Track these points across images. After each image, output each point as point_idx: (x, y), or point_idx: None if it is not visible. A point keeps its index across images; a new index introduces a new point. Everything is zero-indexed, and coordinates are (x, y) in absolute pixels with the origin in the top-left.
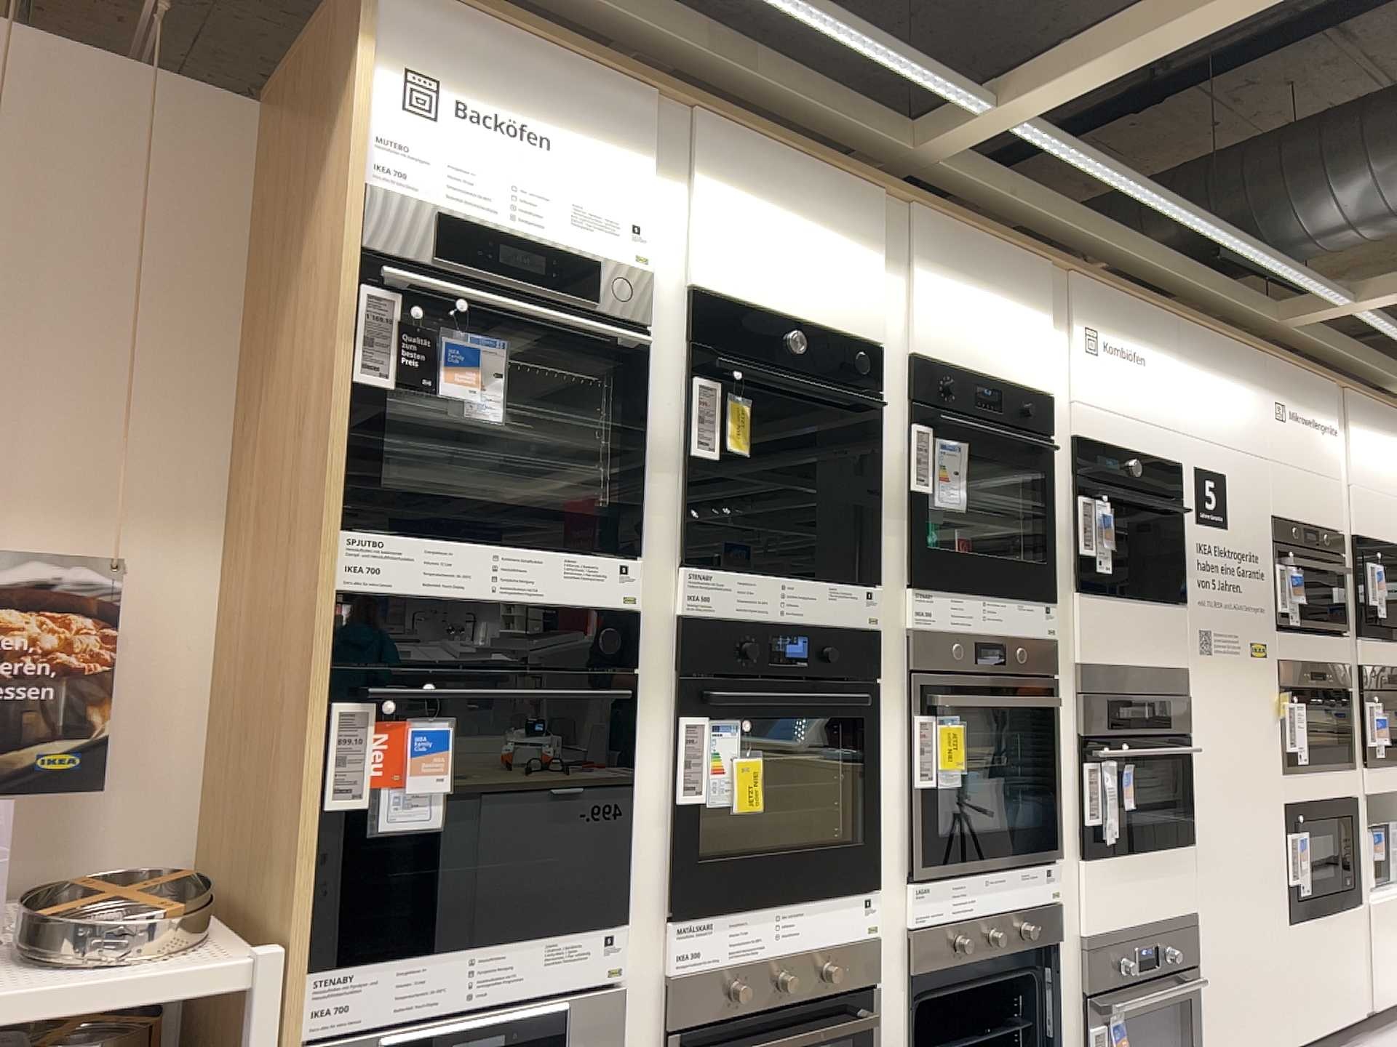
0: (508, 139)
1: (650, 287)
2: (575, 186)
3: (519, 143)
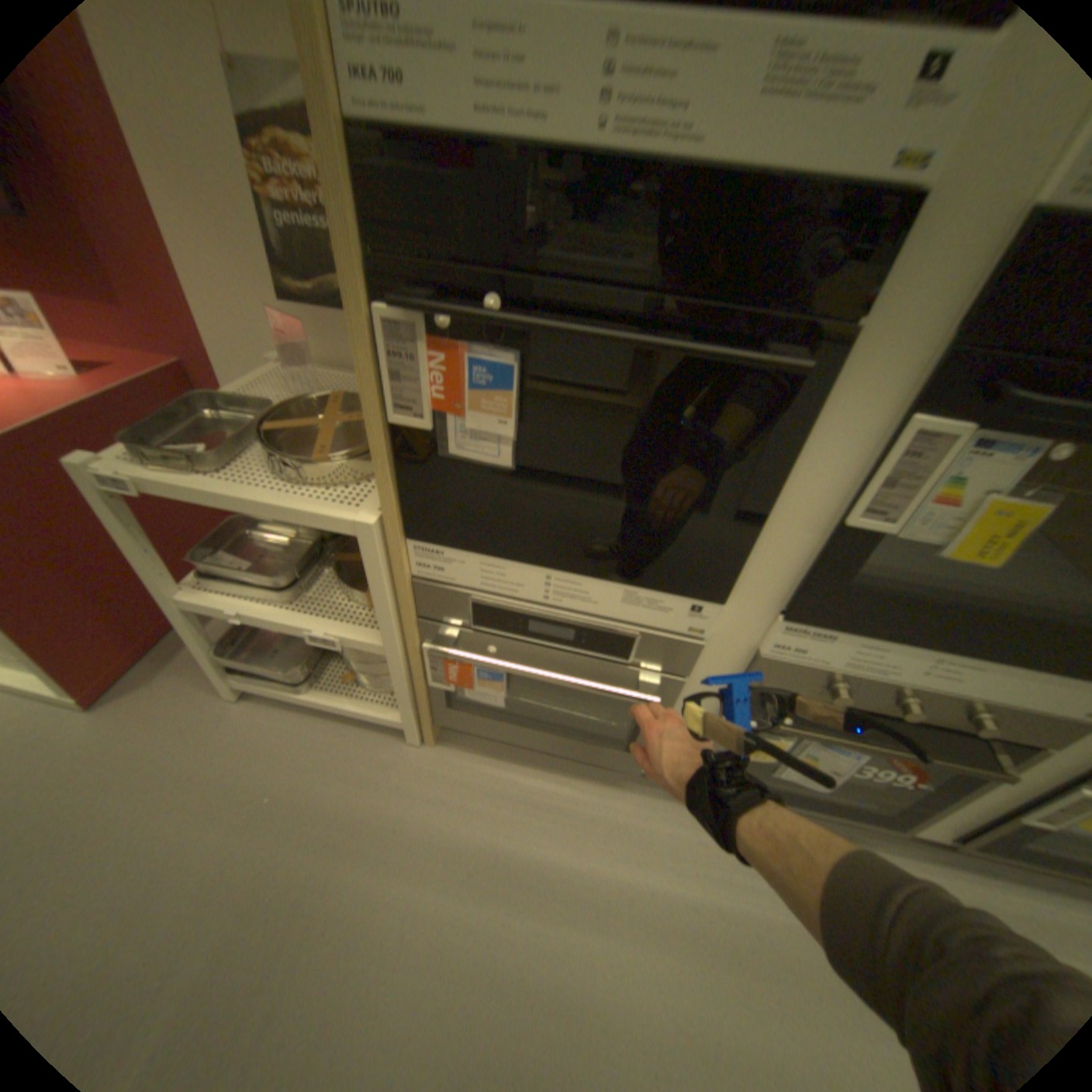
0: None
1: None
2: None
3: None
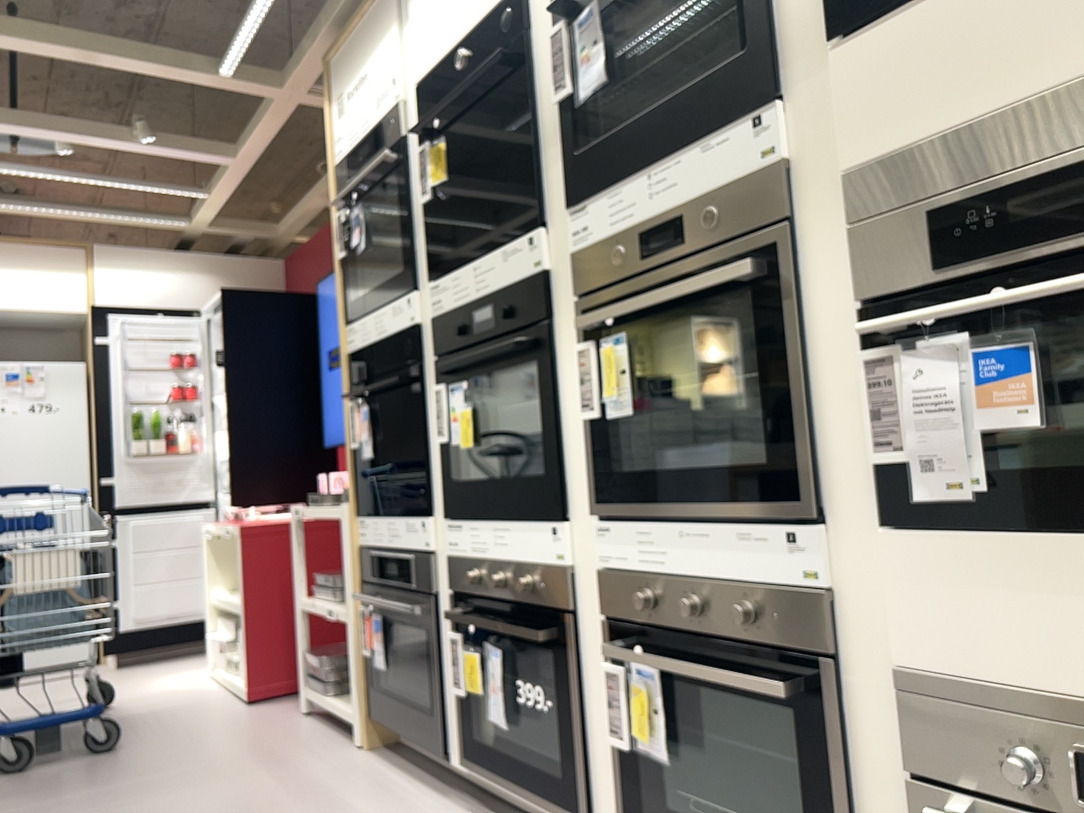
0: (352, 86)
1: (395, 106)
2: (370, 80)
3: (355, 83)
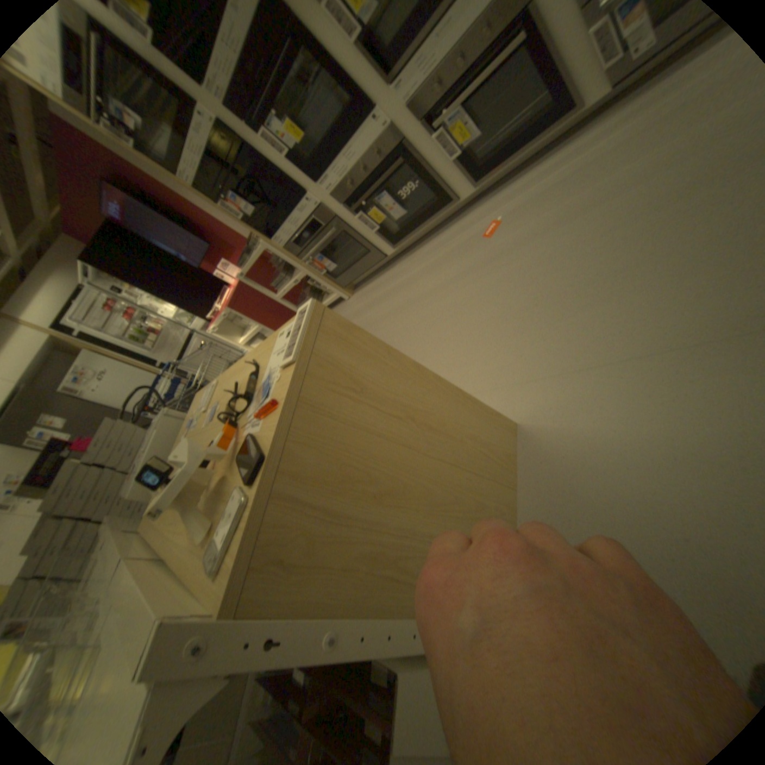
0: None
1: None
2: None
3: None
